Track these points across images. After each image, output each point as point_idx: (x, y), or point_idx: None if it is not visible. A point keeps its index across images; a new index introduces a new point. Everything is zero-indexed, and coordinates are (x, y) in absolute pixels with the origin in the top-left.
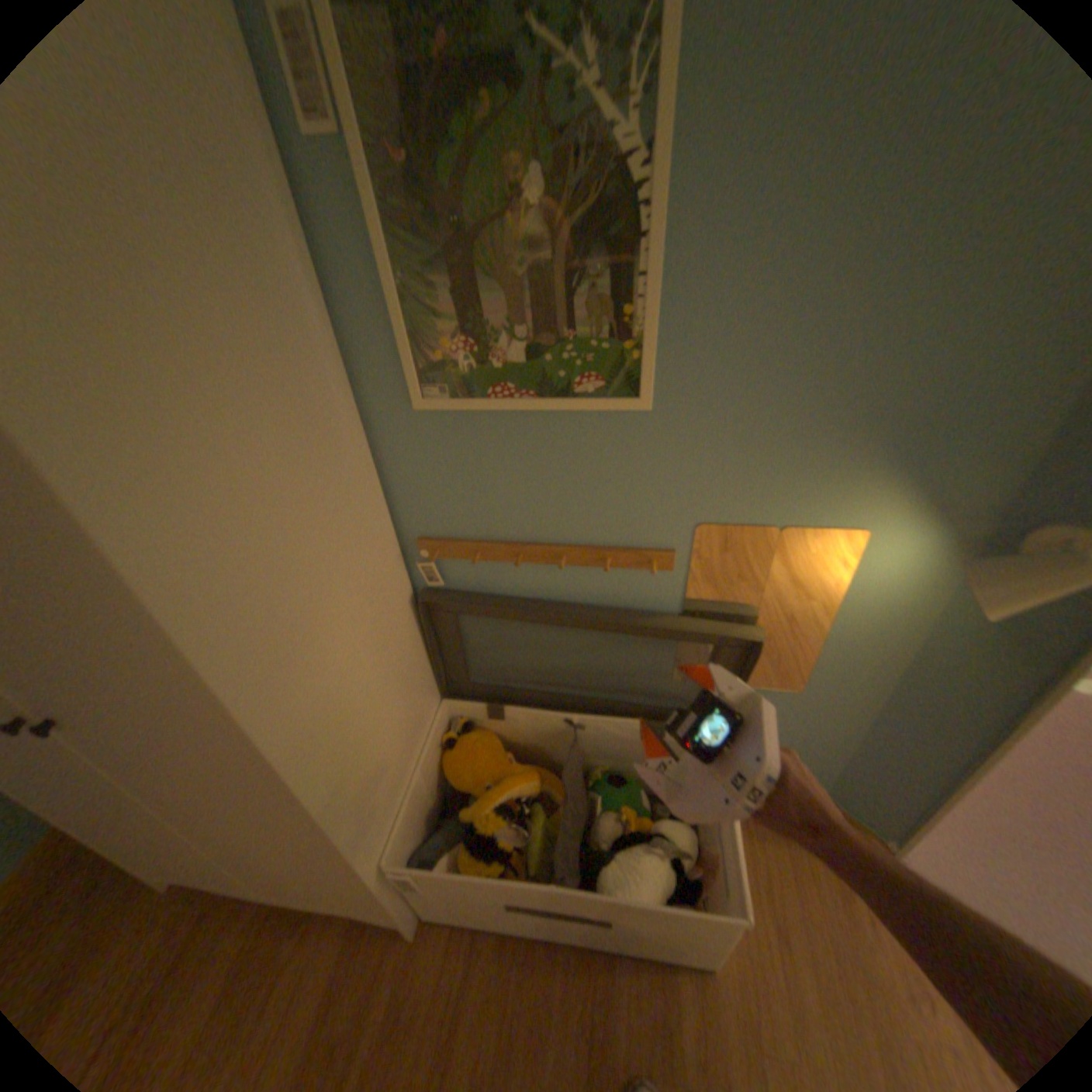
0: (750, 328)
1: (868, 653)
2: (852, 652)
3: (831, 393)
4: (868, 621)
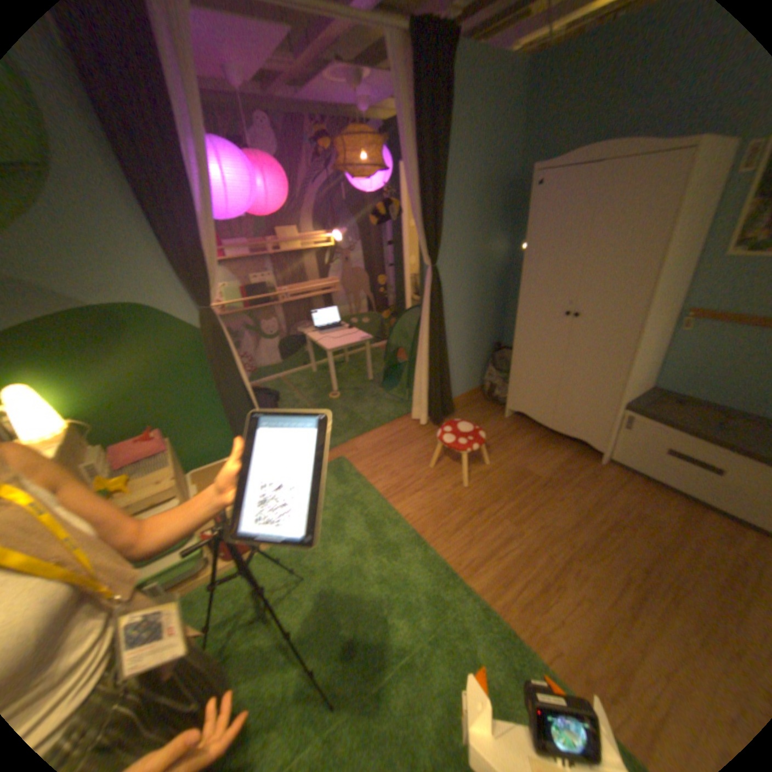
0: None
1: None
2: None
3: None
4: None
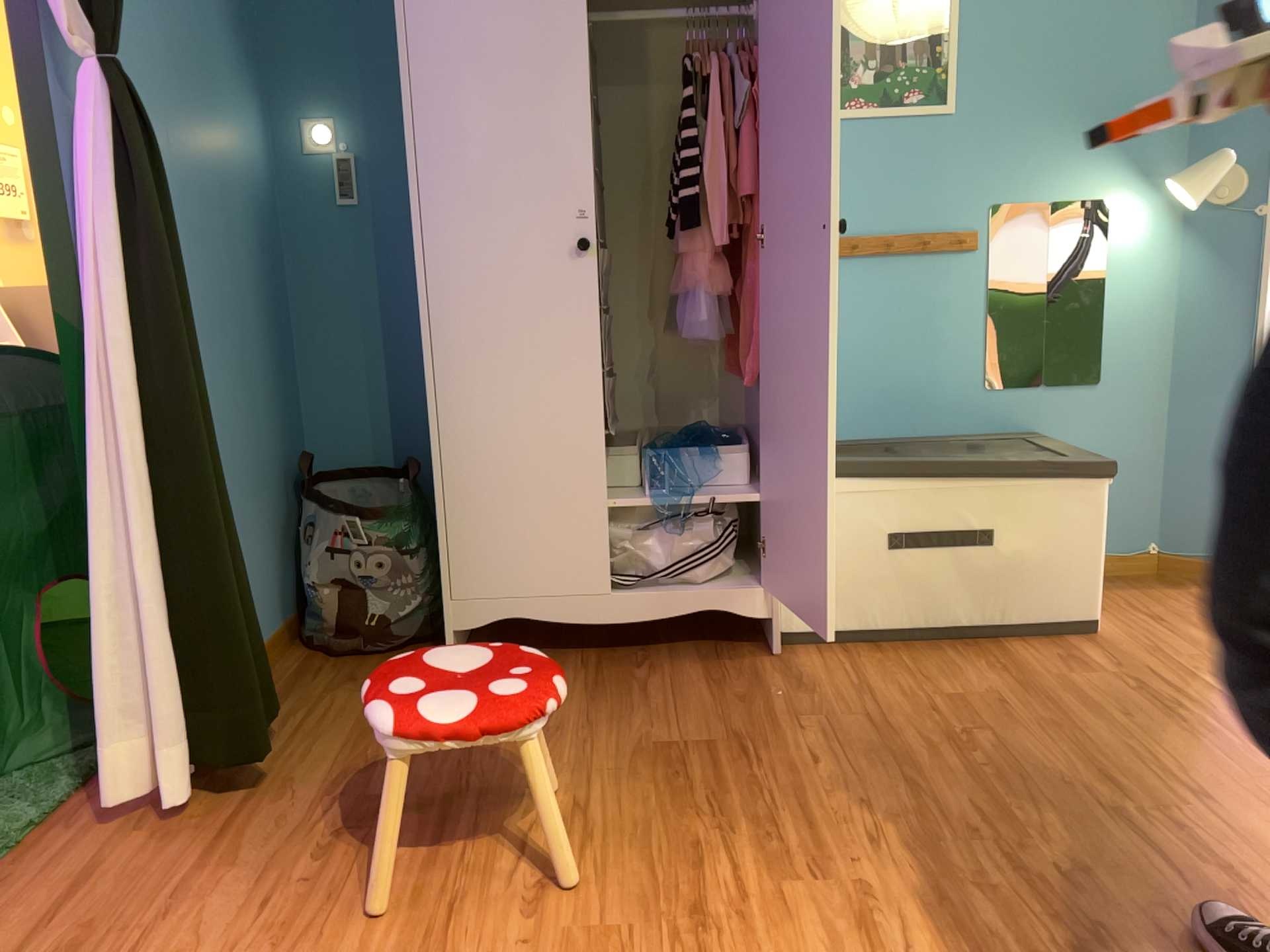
0: (1006, 62)
1: (1139, 326)
2: (1126, 326)
3: (1059, 100)
4: (1129, 289)
